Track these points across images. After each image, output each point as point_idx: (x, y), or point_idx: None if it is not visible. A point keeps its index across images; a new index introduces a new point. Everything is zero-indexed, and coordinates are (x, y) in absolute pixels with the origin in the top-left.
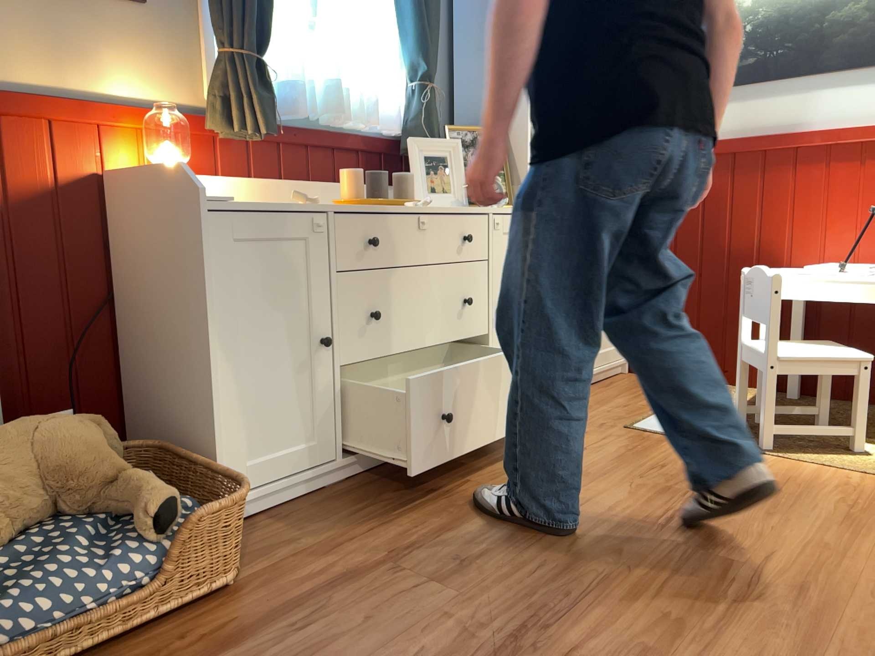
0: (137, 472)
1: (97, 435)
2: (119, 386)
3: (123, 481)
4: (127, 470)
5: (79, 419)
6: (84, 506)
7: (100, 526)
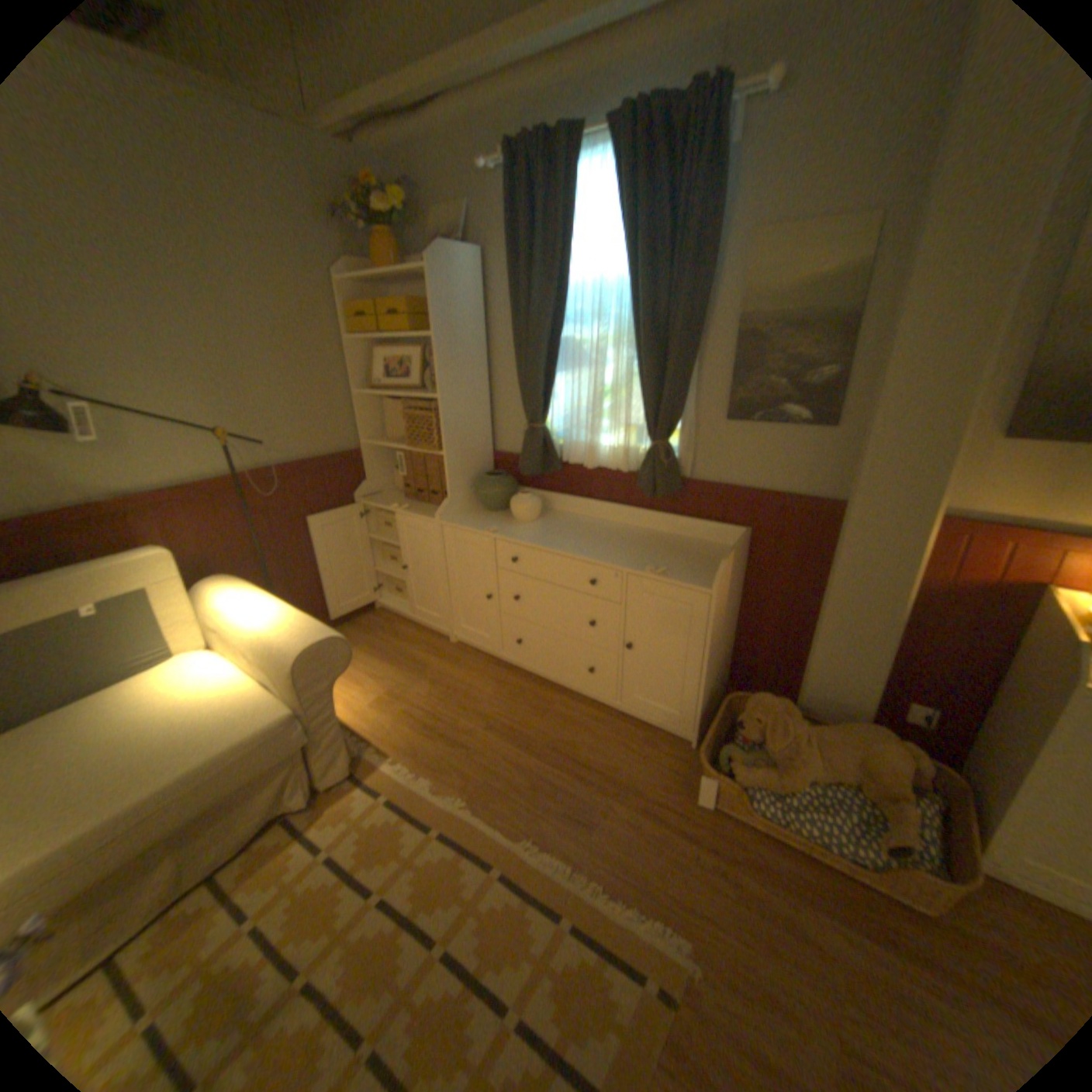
0: (913, 811)
1: (907, 770)
2: (982, 719)
3: (901, 809)
4: (912, 802)
5: (905, 752)
6: (875, 799)
7: (873, 819)
